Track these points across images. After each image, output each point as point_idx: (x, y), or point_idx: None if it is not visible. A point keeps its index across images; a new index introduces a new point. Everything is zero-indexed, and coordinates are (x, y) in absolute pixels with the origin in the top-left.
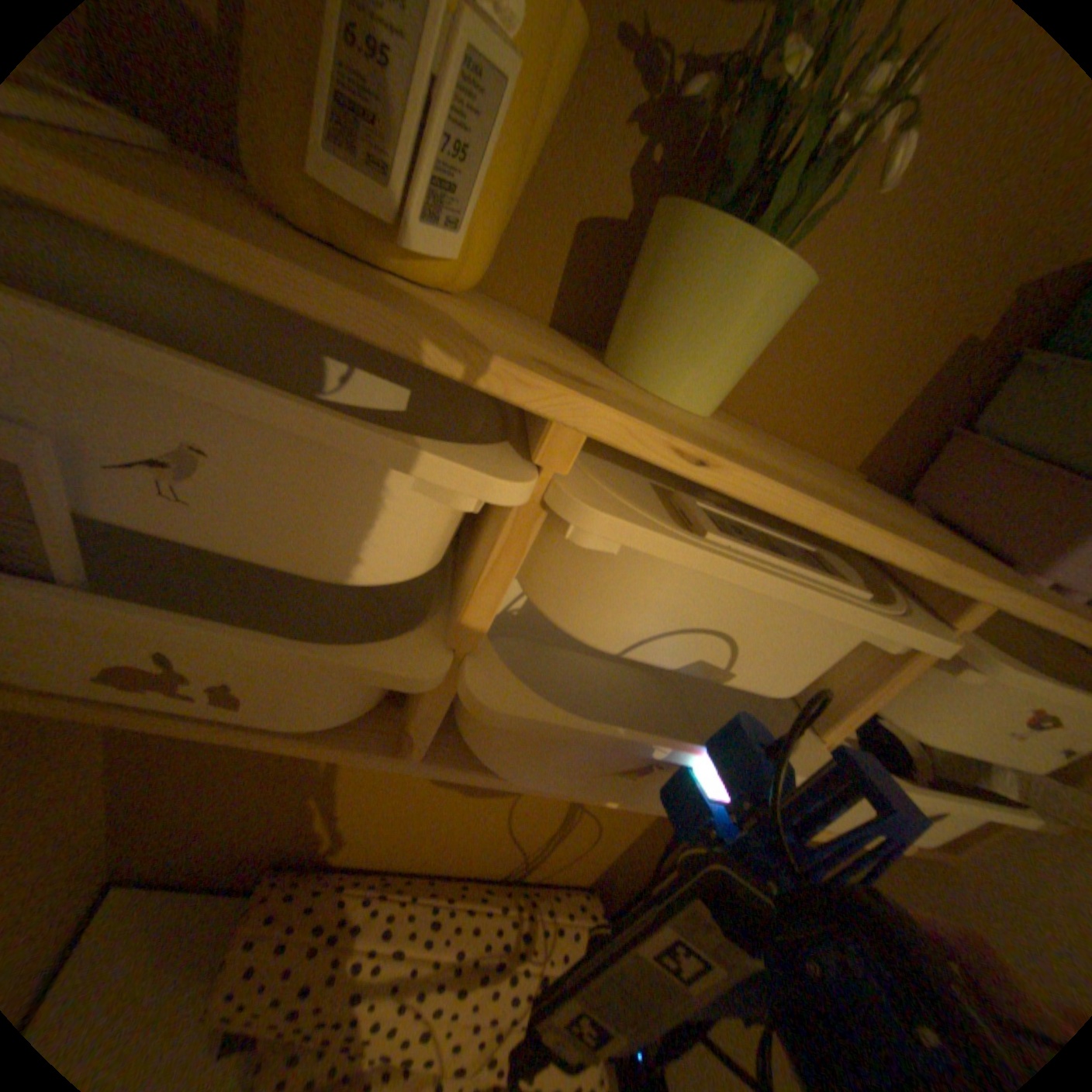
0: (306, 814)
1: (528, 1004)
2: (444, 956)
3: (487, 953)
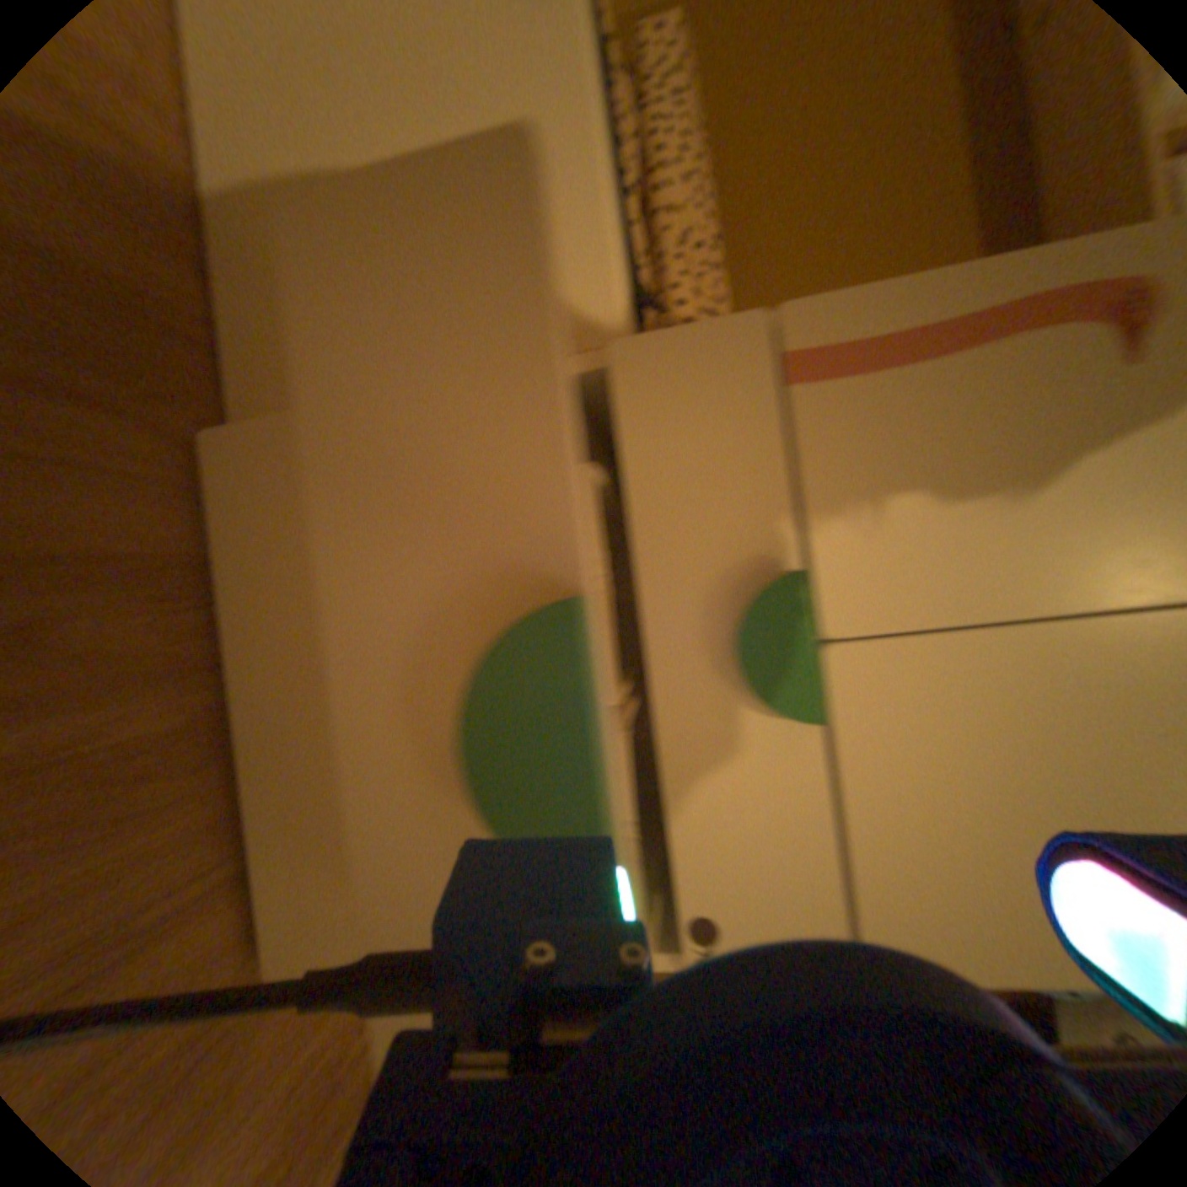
0: (737, 116)
1: (710, 281)
2: (711, 210)
3: (717, 251)
